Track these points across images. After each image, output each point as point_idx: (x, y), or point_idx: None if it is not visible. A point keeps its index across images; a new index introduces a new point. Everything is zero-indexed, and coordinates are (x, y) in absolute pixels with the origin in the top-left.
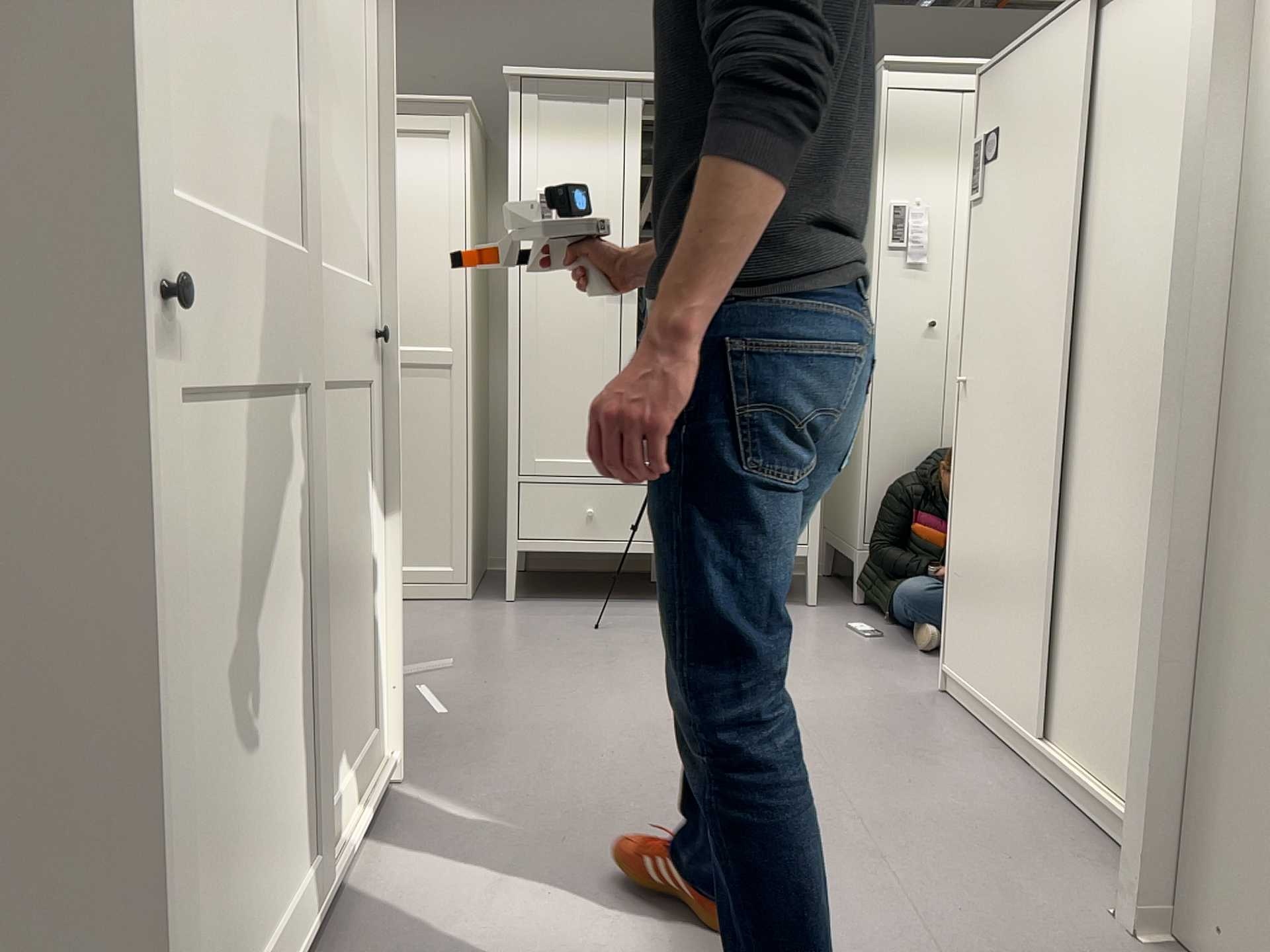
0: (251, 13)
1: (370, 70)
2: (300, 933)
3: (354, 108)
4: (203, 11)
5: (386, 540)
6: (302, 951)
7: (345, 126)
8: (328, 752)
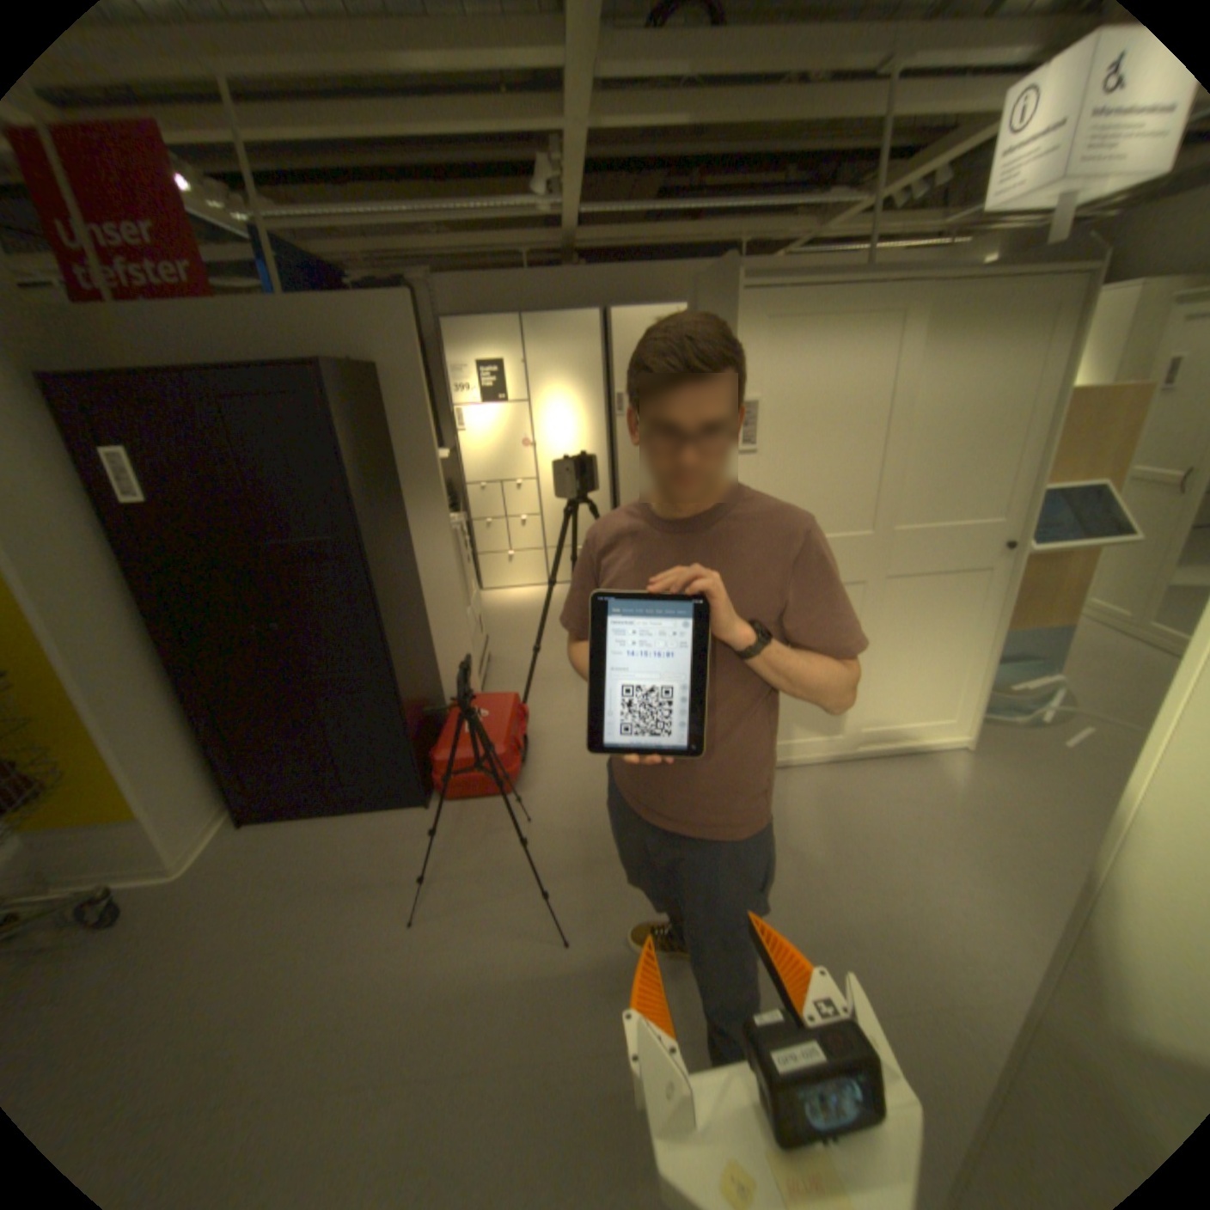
0: (843, 460)
1: (1050, 399)
2: (827, 751)
3: (1012, 431)
4: (800, 478)
5: (997, 643)
6: (827, 757)
7: (990, 447)
8: (891, 711)
